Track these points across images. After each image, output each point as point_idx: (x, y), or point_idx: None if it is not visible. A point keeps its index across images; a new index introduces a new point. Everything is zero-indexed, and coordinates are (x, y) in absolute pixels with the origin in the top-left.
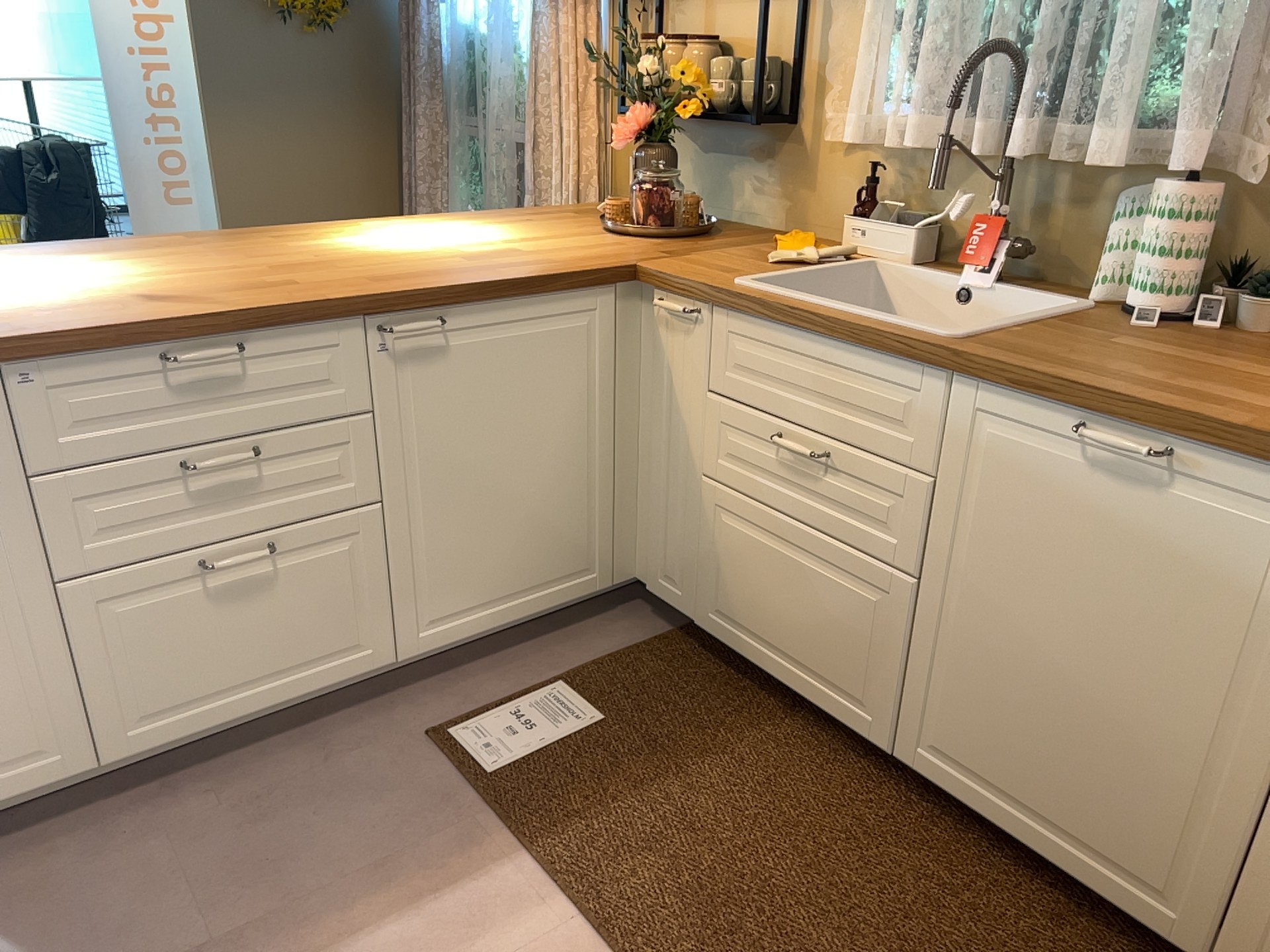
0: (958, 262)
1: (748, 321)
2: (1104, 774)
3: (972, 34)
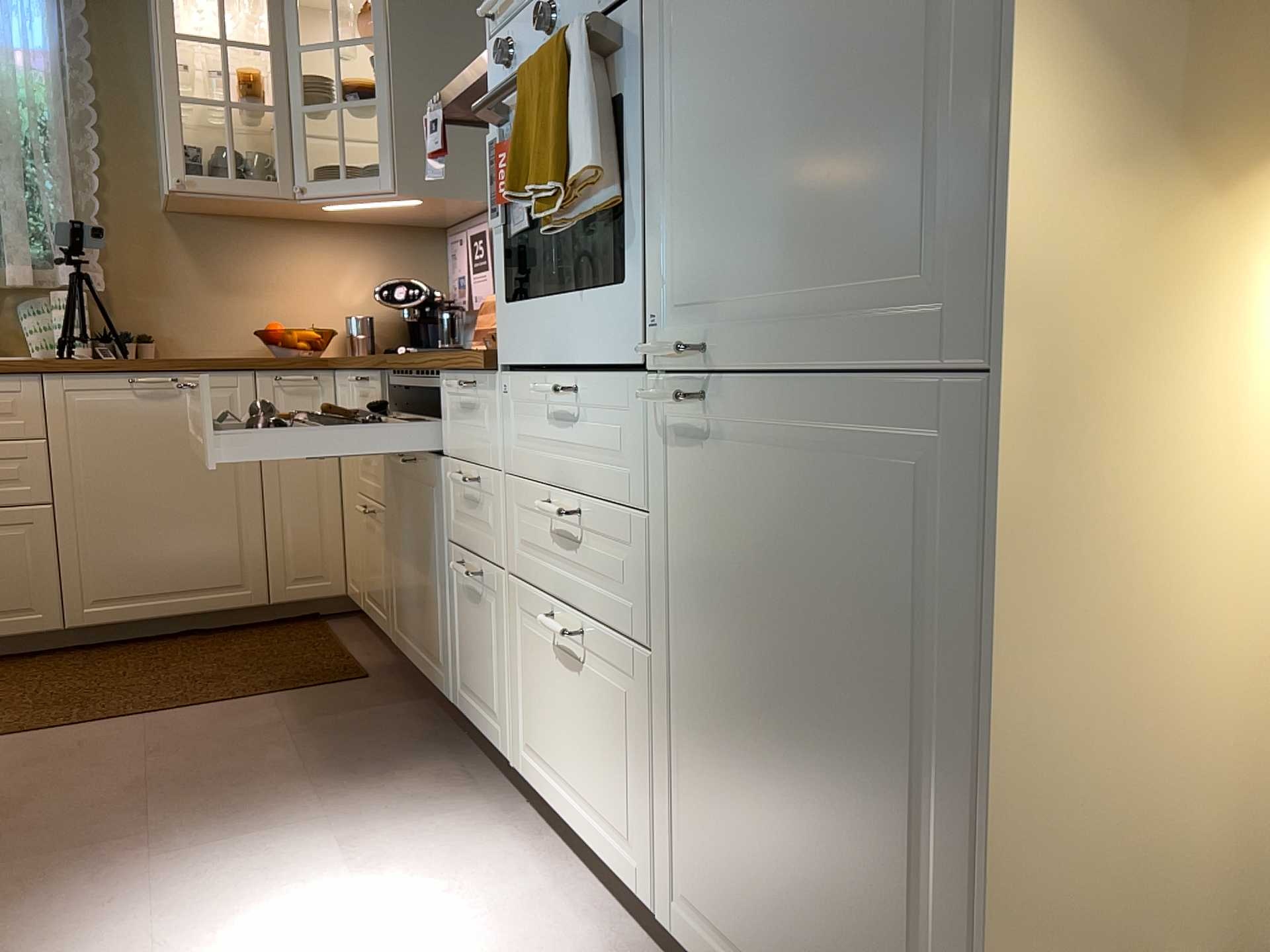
0: None
1: None
2: (196, 545)
3: None
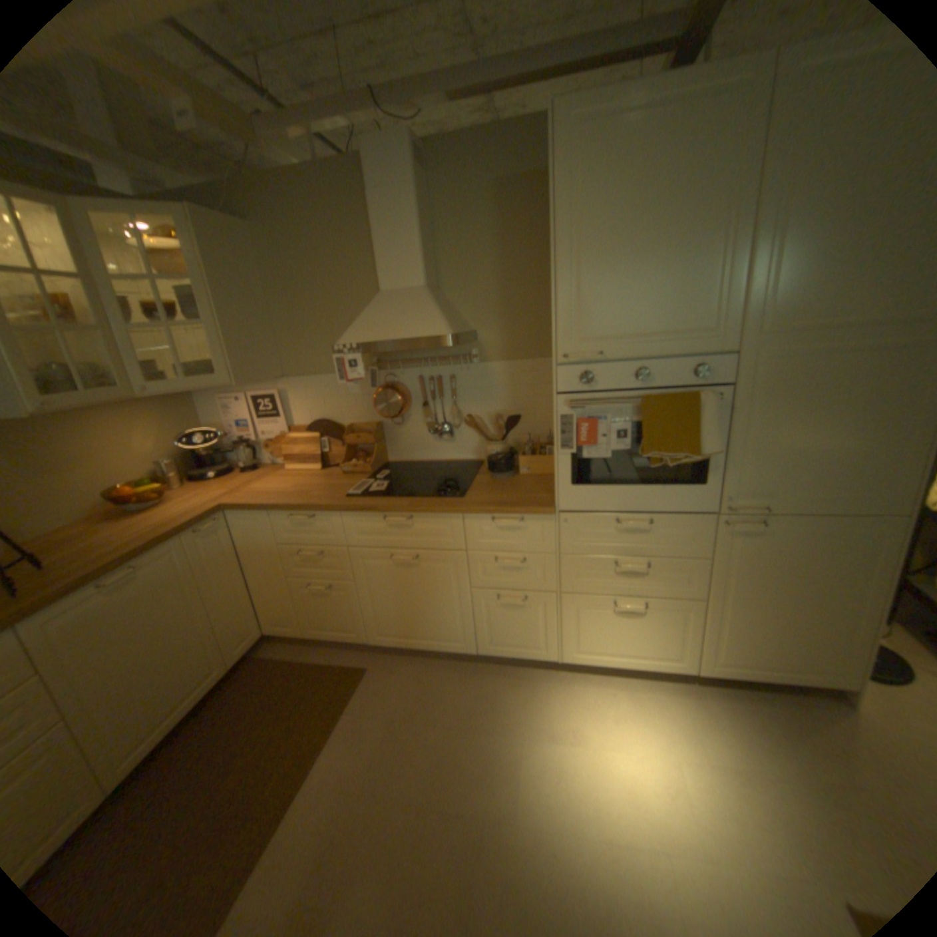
0: None
1: None
2: (179, 669)
3: None
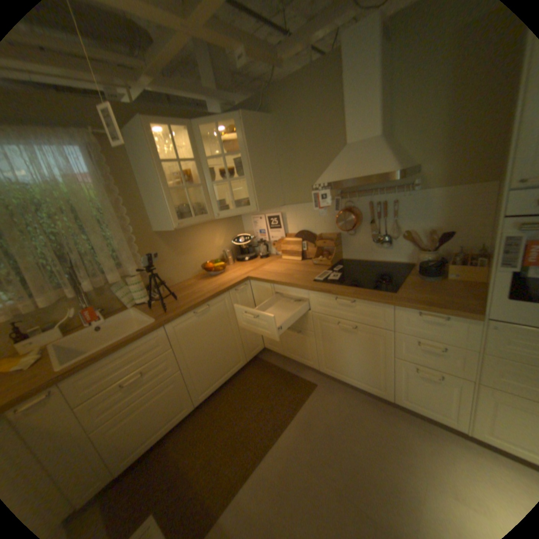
0: (70, 330)
1: (83, 373)
2: (225, 357)
3: (42, 271)
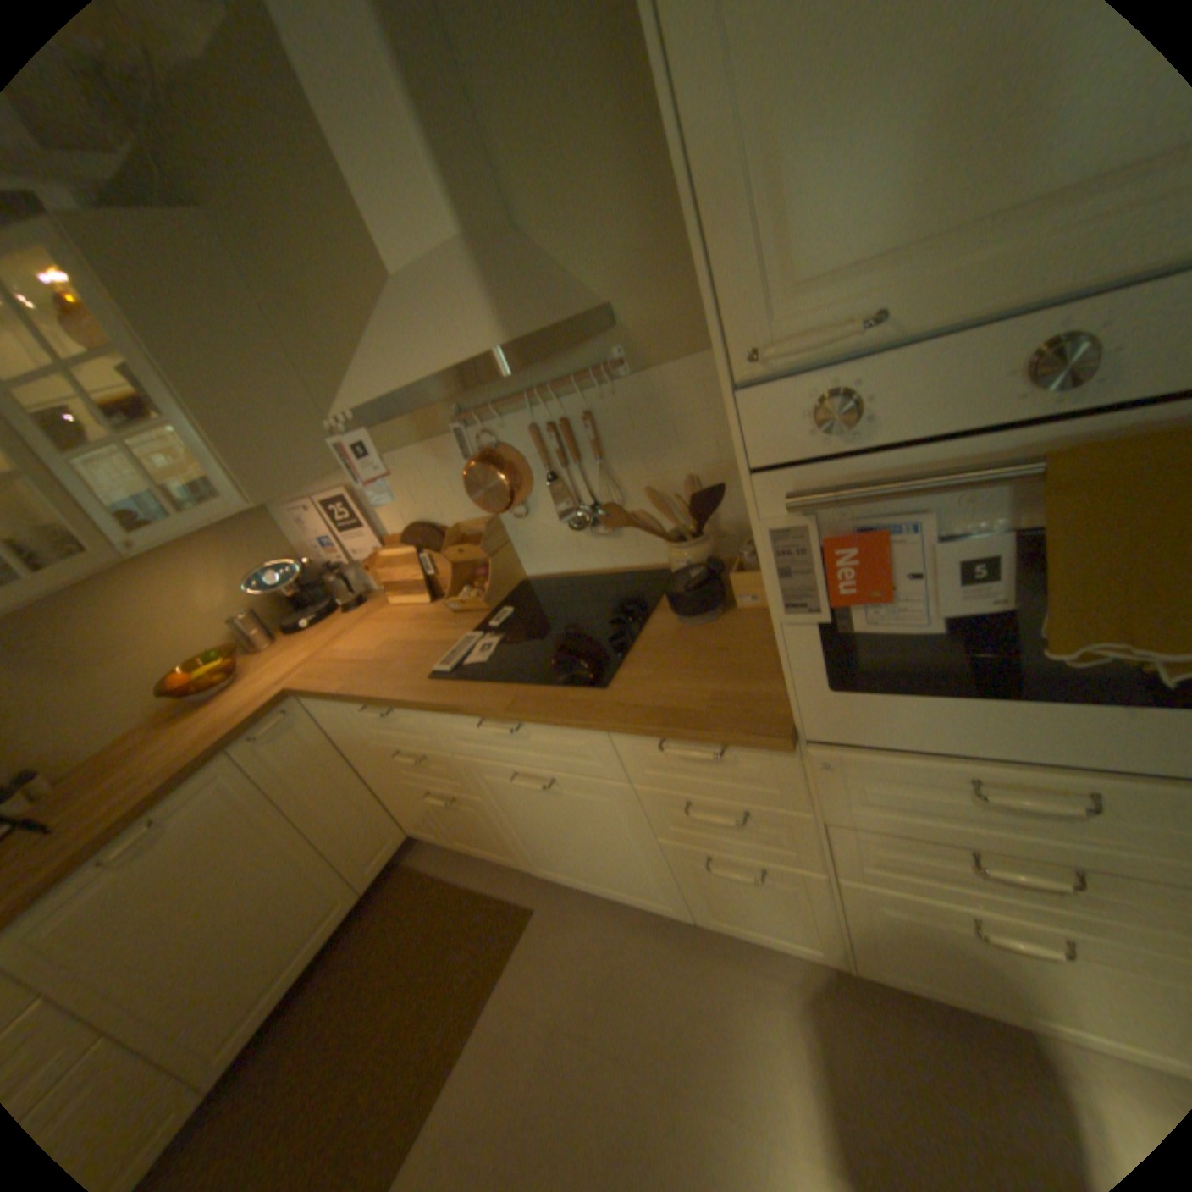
0: None
1: None
2: (276, 920)
3: None
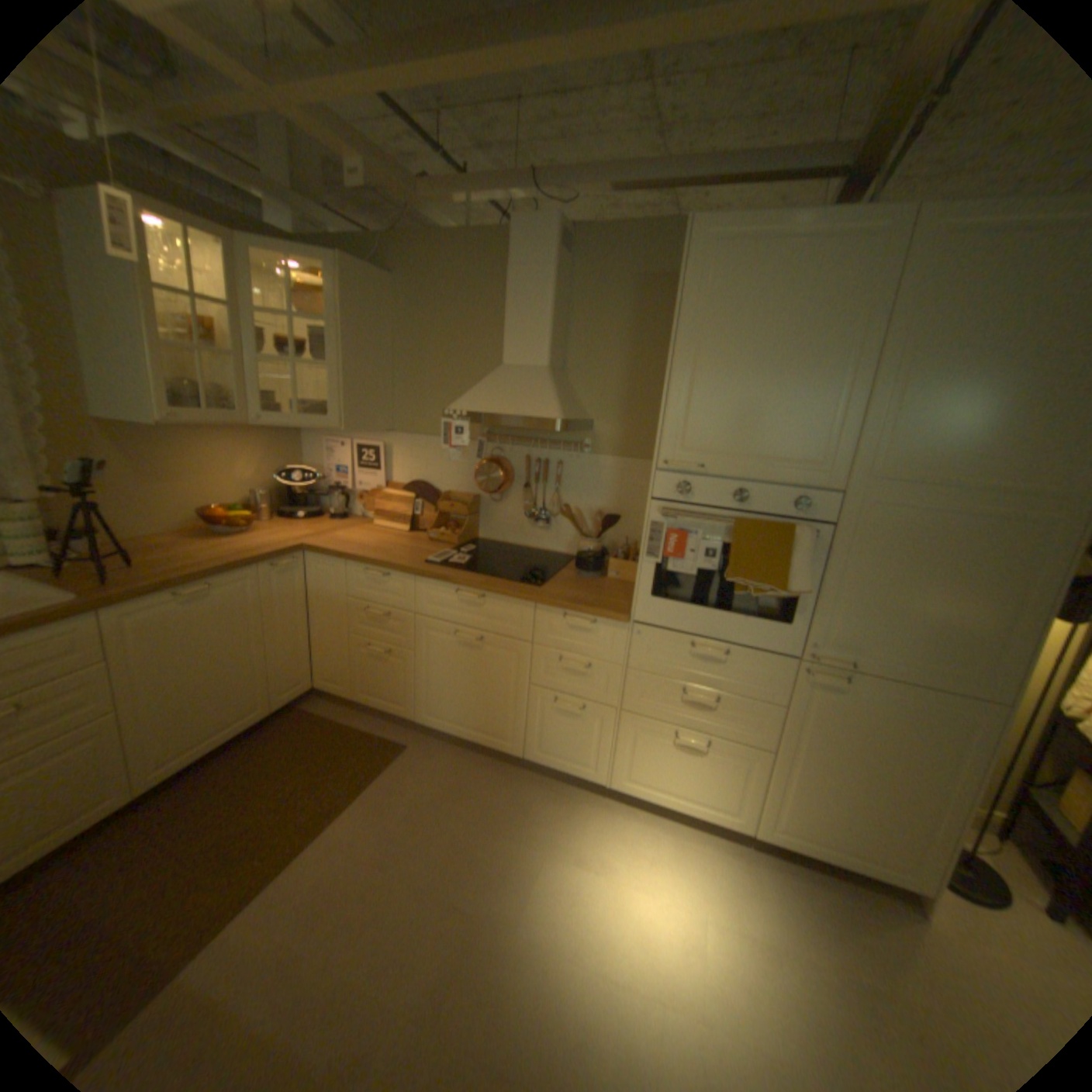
0: None
1: None
2: (226, 697)
3: None
